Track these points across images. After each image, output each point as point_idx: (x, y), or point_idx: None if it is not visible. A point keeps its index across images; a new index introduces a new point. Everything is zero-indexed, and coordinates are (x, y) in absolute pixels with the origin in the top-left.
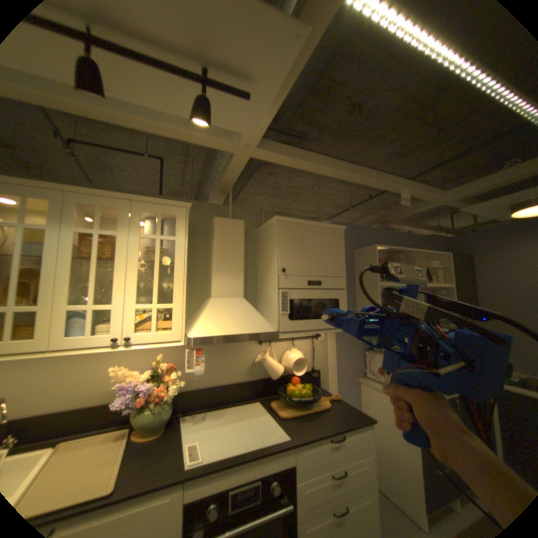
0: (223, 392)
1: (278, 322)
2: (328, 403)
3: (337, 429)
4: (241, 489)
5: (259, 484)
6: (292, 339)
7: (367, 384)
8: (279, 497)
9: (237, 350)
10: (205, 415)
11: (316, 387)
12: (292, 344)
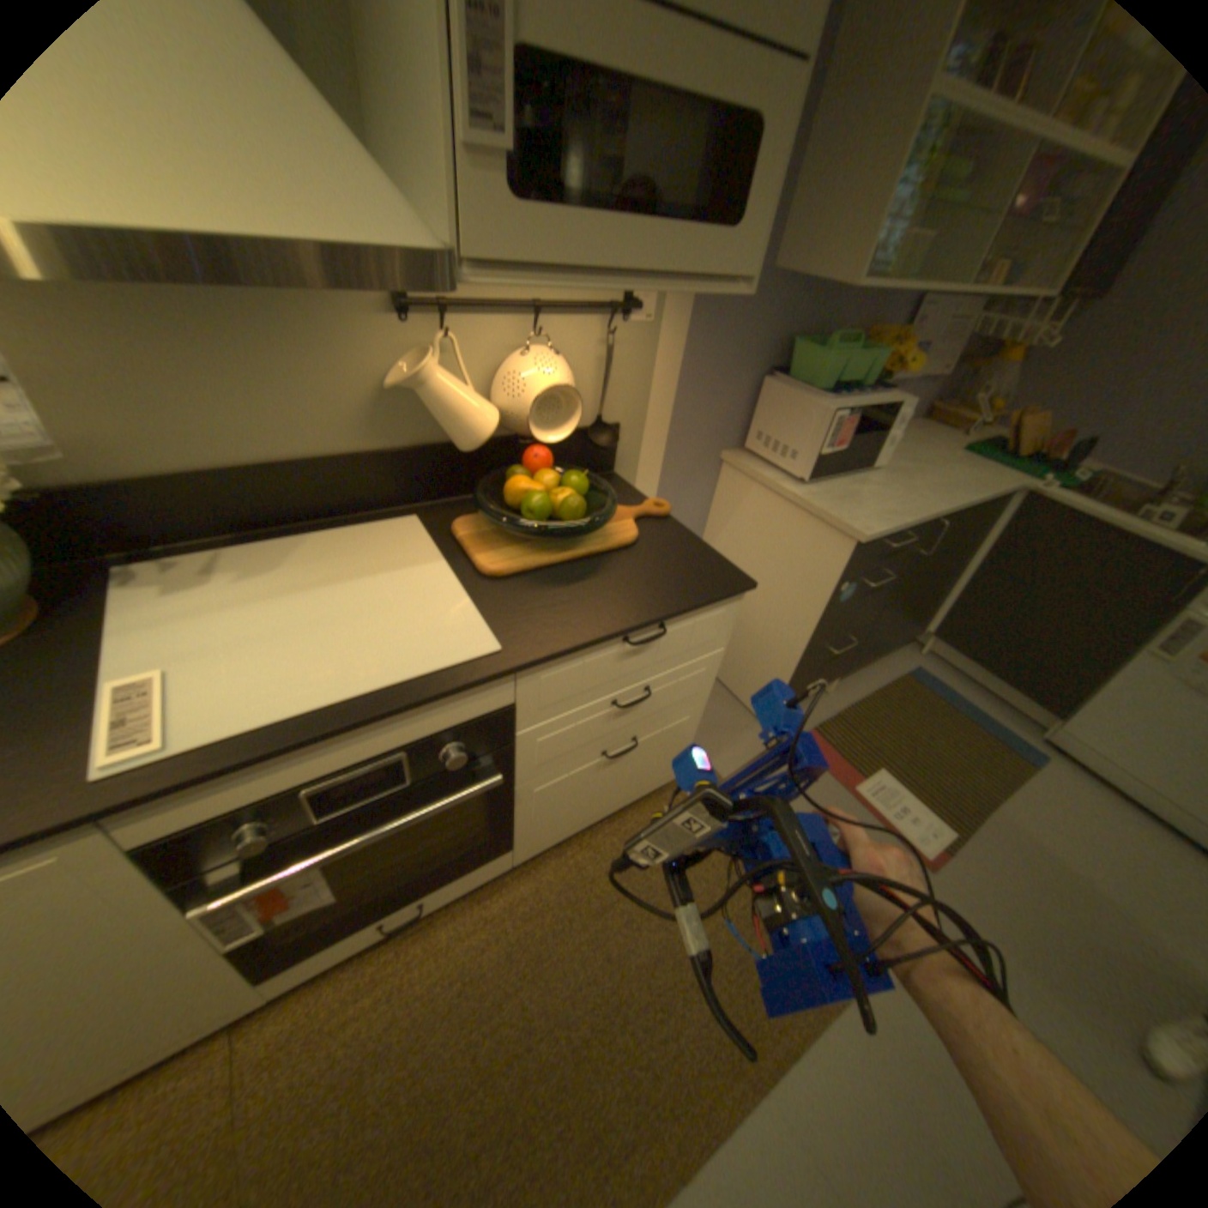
0: (277, 485)
1: (450, 194)
2: (631, 521)
3: (648, 606)
4: (343, 773)
5: (407, 744)
6: (536, 307)
7: (742, 466)
8: (465, 759)
9: (296, 330)
10: (218, 554)
11: (602, 469)
12: (532, 328)
